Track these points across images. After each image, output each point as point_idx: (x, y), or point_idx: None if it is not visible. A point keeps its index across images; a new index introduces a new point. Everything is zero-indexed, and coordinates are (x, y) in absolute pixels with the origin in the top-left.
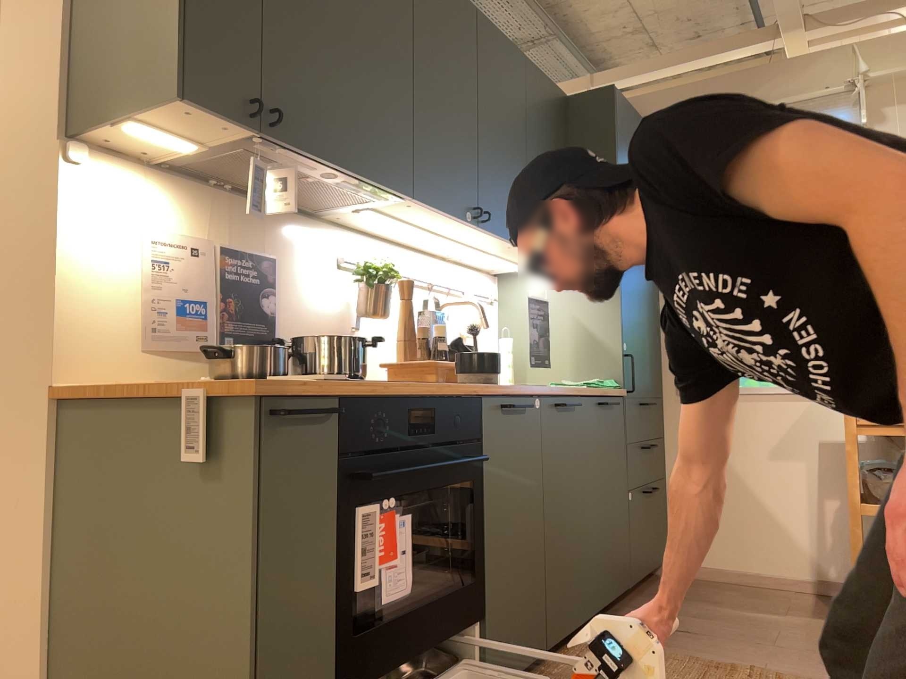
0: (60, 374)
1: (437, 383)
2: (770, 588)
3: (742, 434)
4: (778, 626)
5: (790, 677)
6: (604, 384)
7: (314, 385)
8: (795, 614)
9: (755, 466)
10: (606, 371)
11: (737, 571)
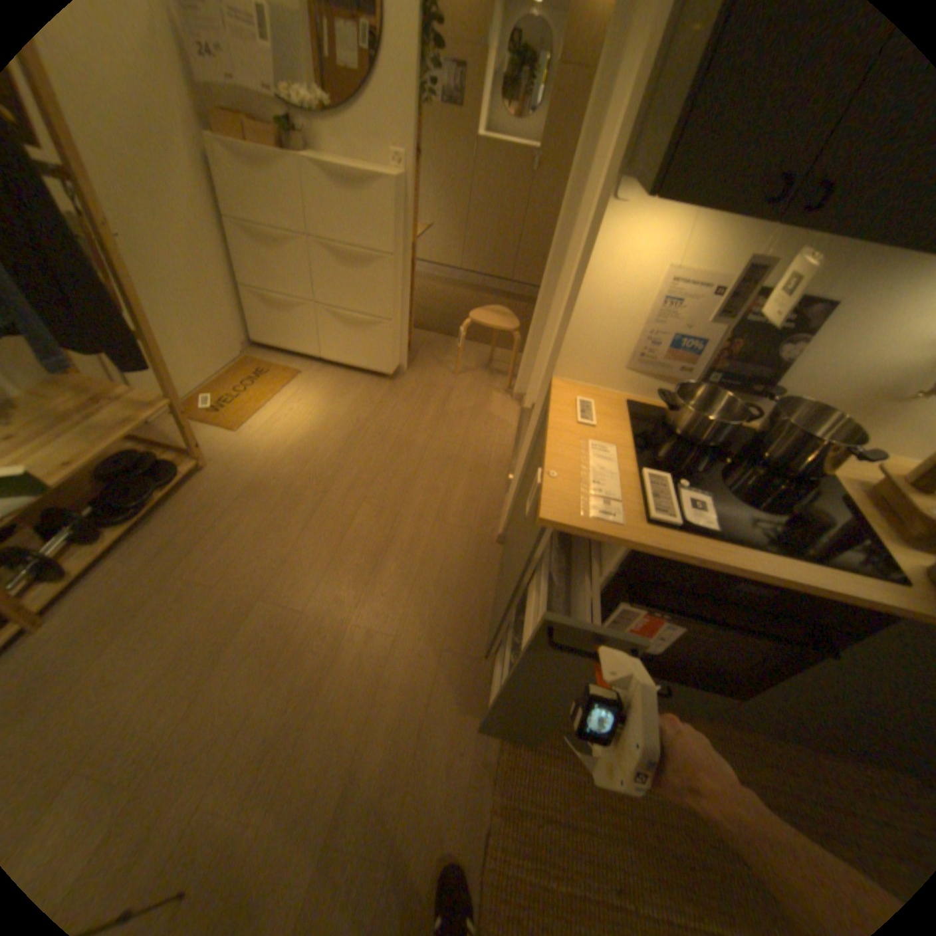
0: (558, 370)
1: (842, 570)
2: None
3: None
4: None
5: None
6: None
7: (622, 529)
8: None
9: None
10: None
11: None
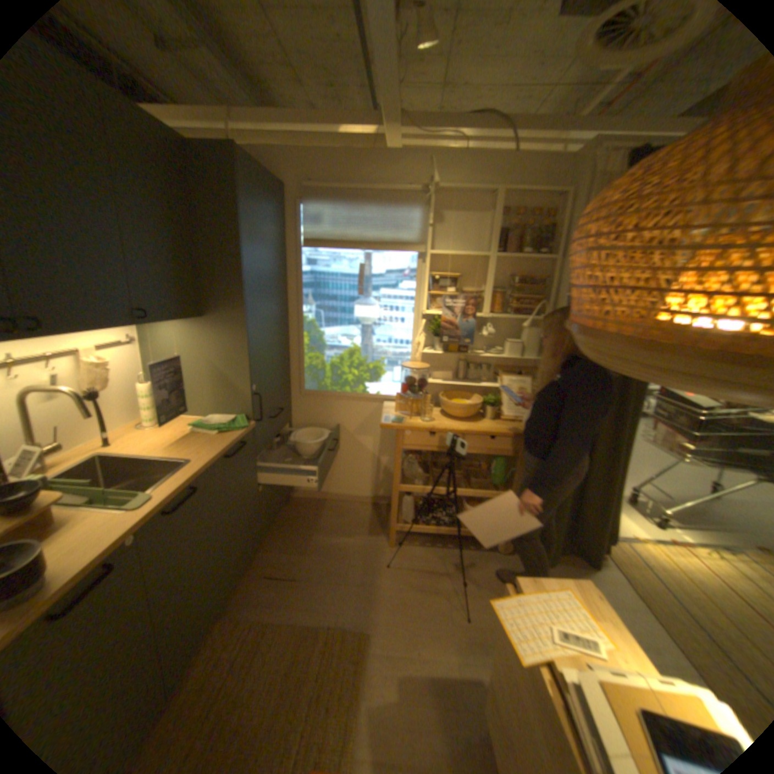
0: None
1: None
2: (349, 504)
3: (339, 421)
4: (349, 555)
5: (349, 635)
6: (234, 425)
7: None
8: (359, 535)
9: (346, 439)
10: (238, 408)
11: (332, 495)
